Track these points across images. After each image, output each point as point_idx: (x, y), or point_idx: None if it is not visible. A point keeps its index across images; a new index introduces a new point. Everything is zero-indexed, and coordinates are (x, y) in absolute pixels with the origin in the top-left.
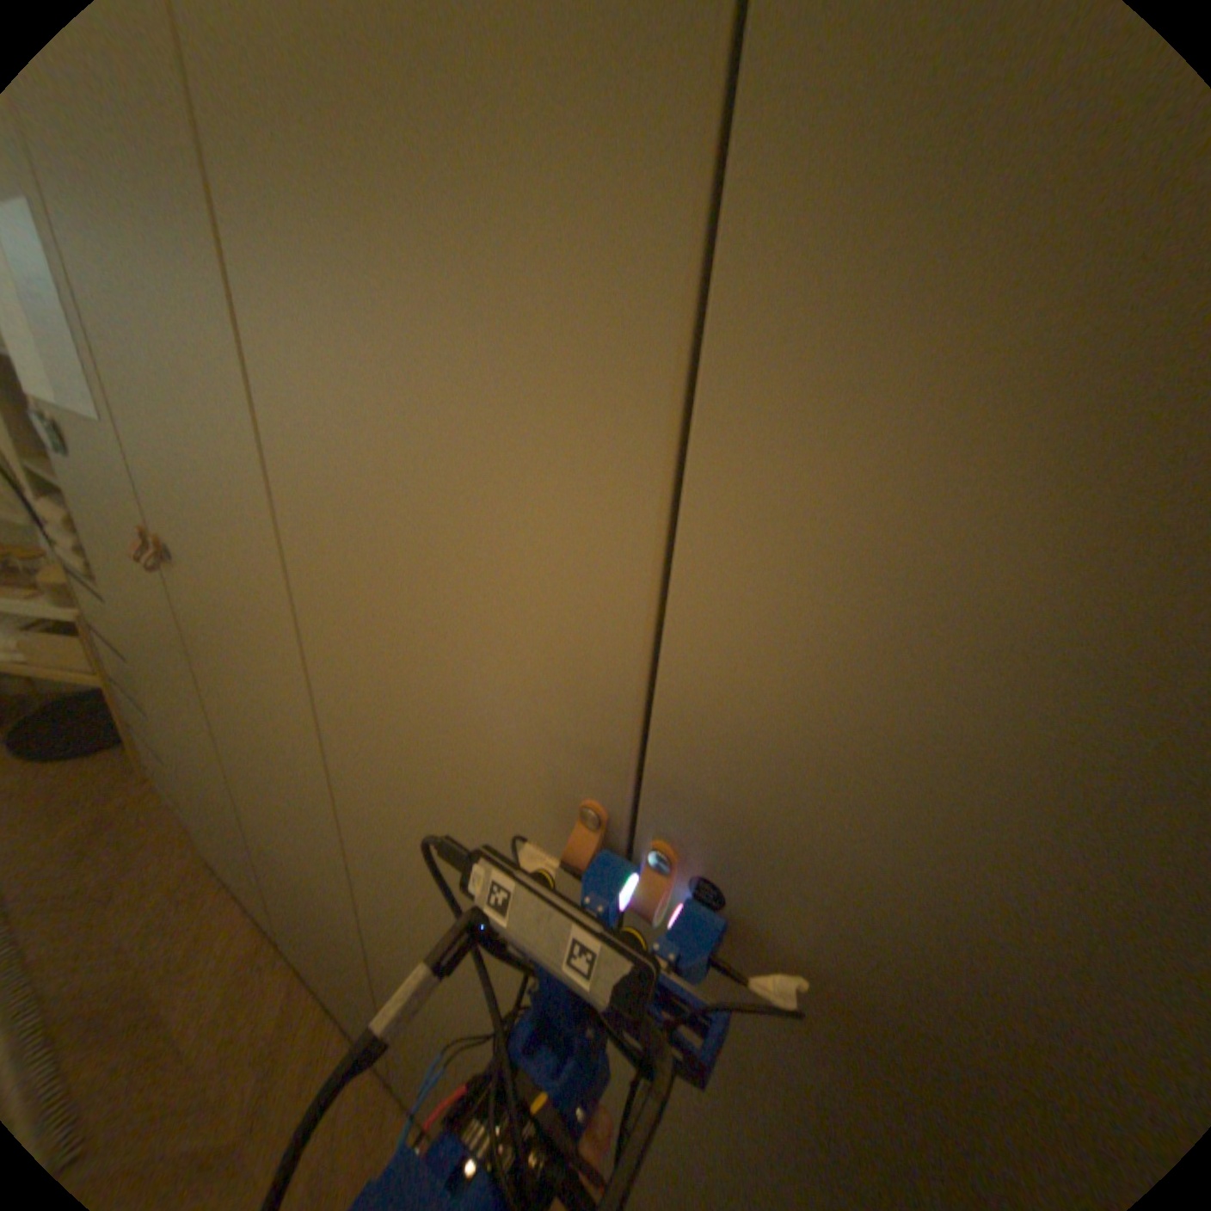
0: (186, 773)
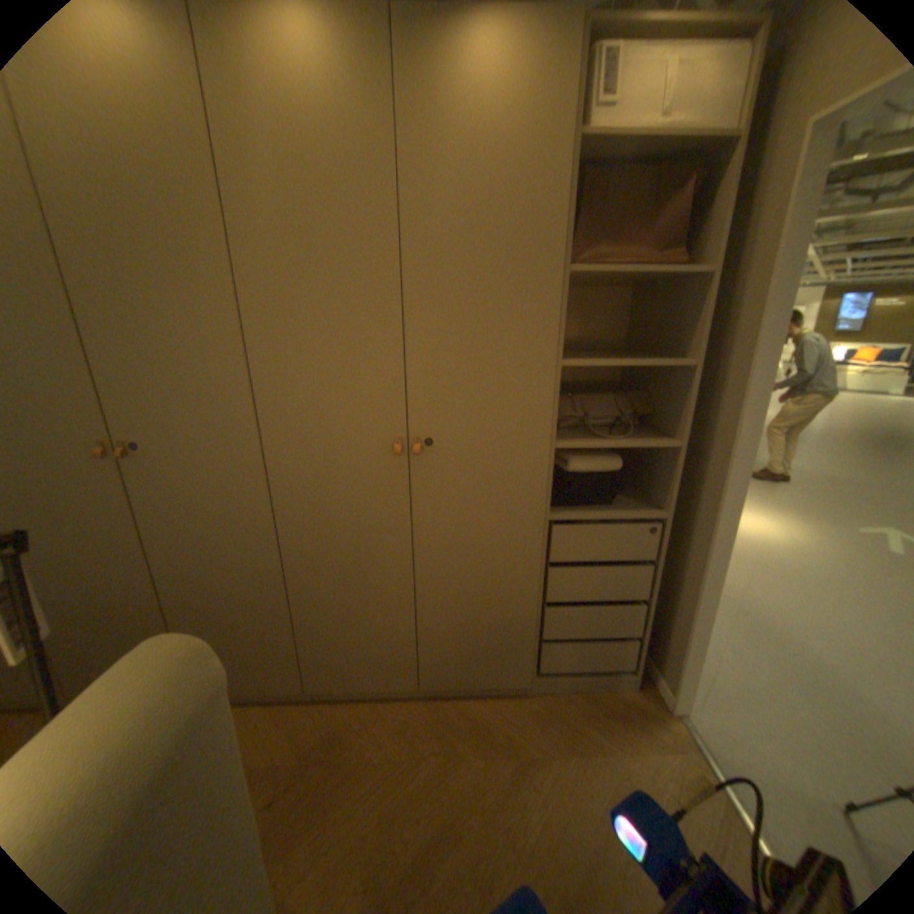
0: None
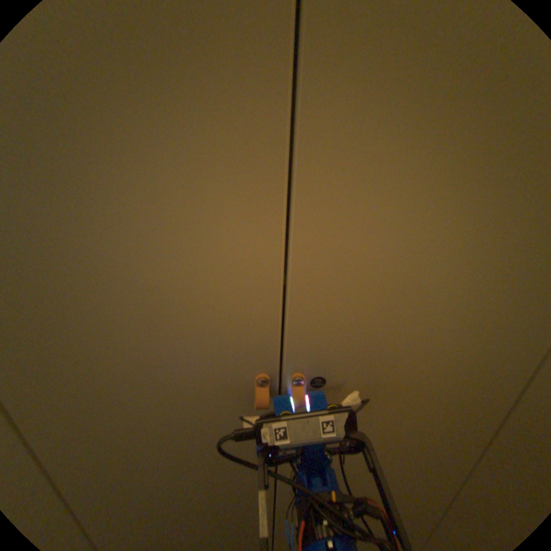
0: None
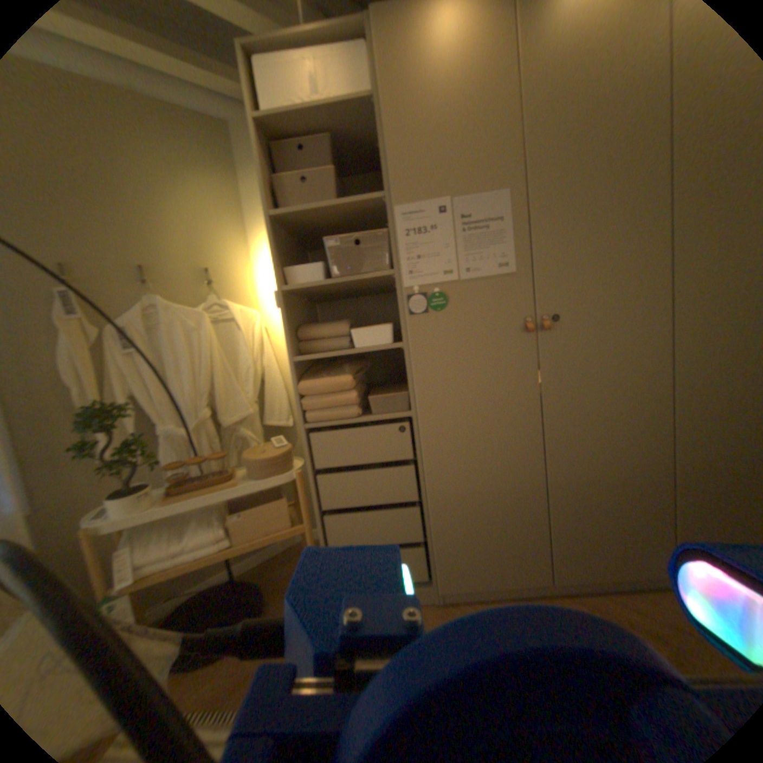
0: (477, 493)
